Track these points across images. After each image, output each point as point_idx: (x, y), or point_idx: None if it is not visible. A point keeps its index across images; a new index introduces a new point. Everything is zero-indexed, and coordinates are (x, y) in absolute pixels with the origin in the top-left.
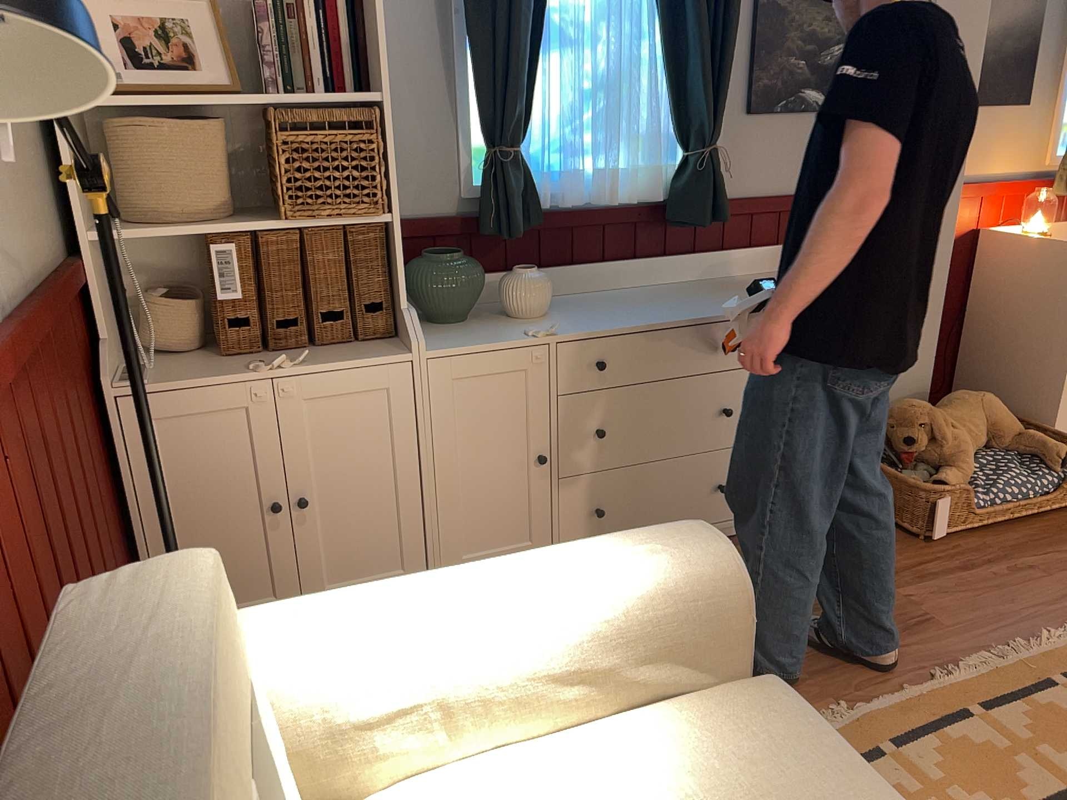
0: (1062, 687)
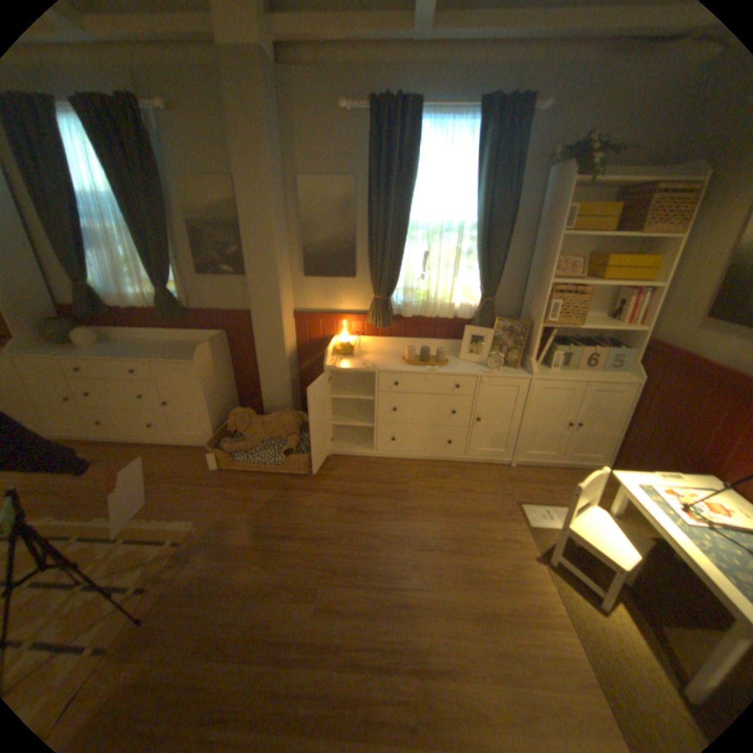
0: (115, 544)
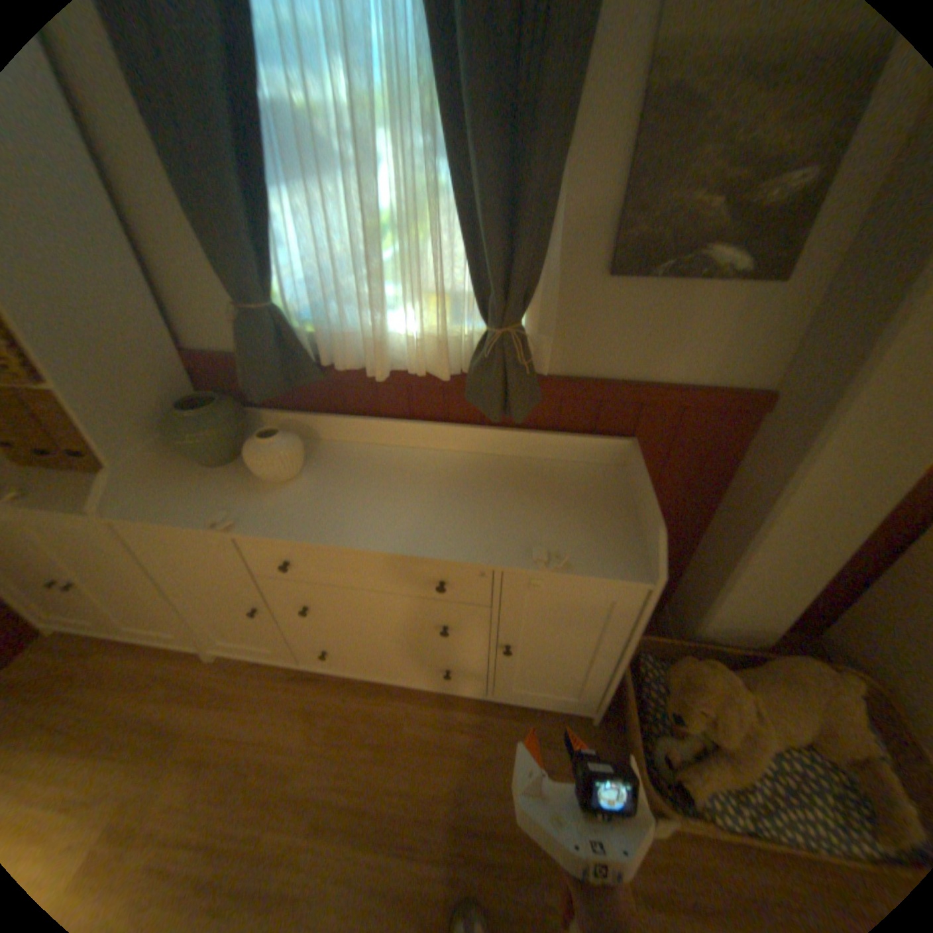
0: None
